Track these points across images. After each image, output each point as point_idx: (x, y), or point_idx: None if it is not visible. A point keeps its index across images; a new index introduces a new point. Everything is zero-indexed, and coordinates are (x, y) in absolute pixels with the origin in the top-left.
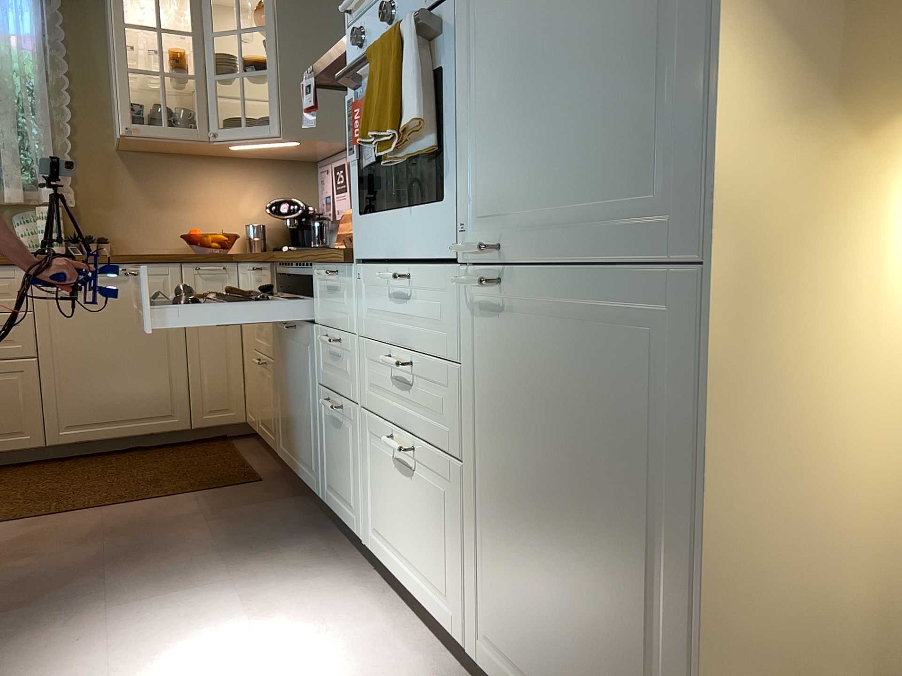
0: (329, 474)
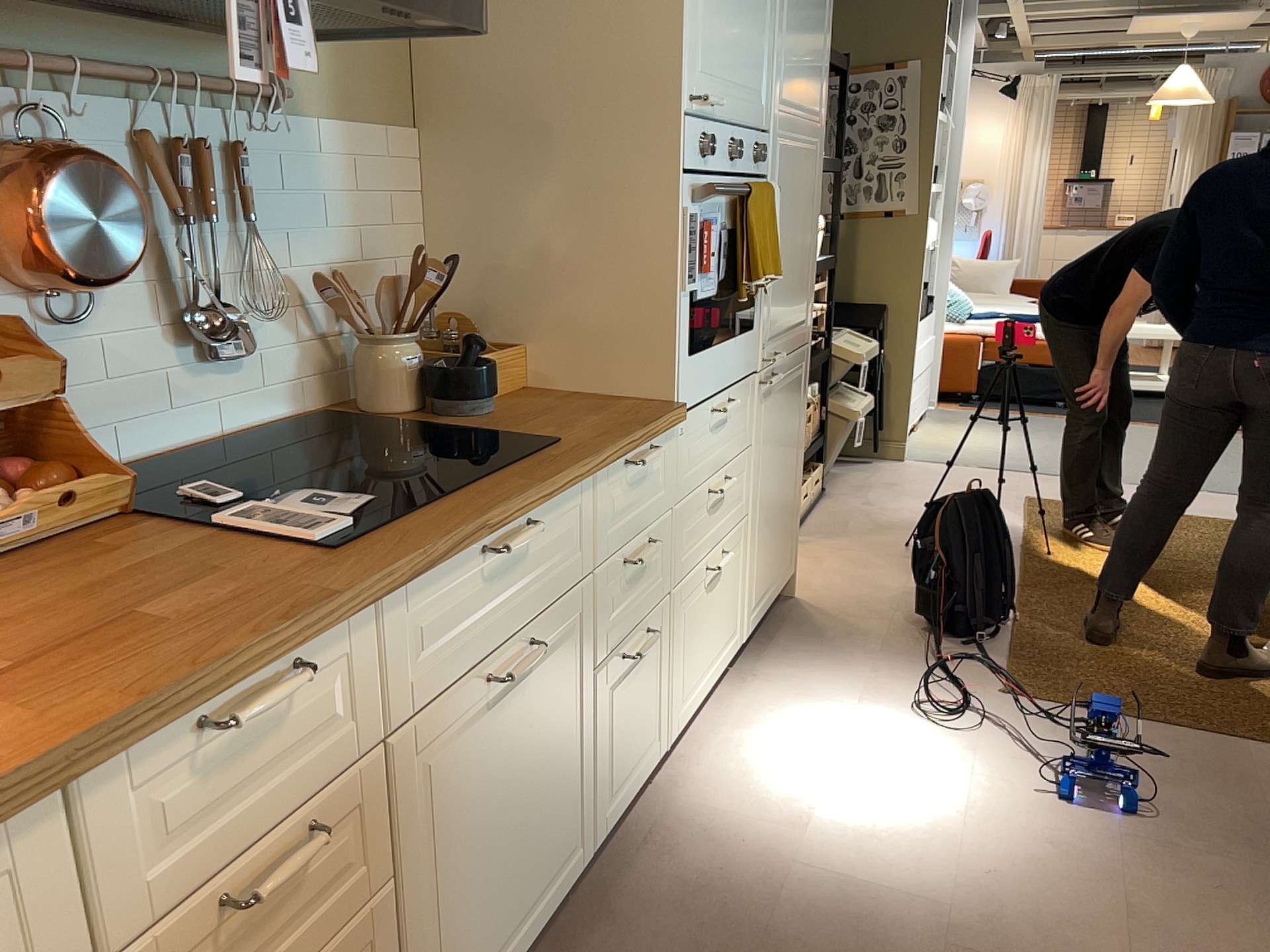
0: (615, 768)
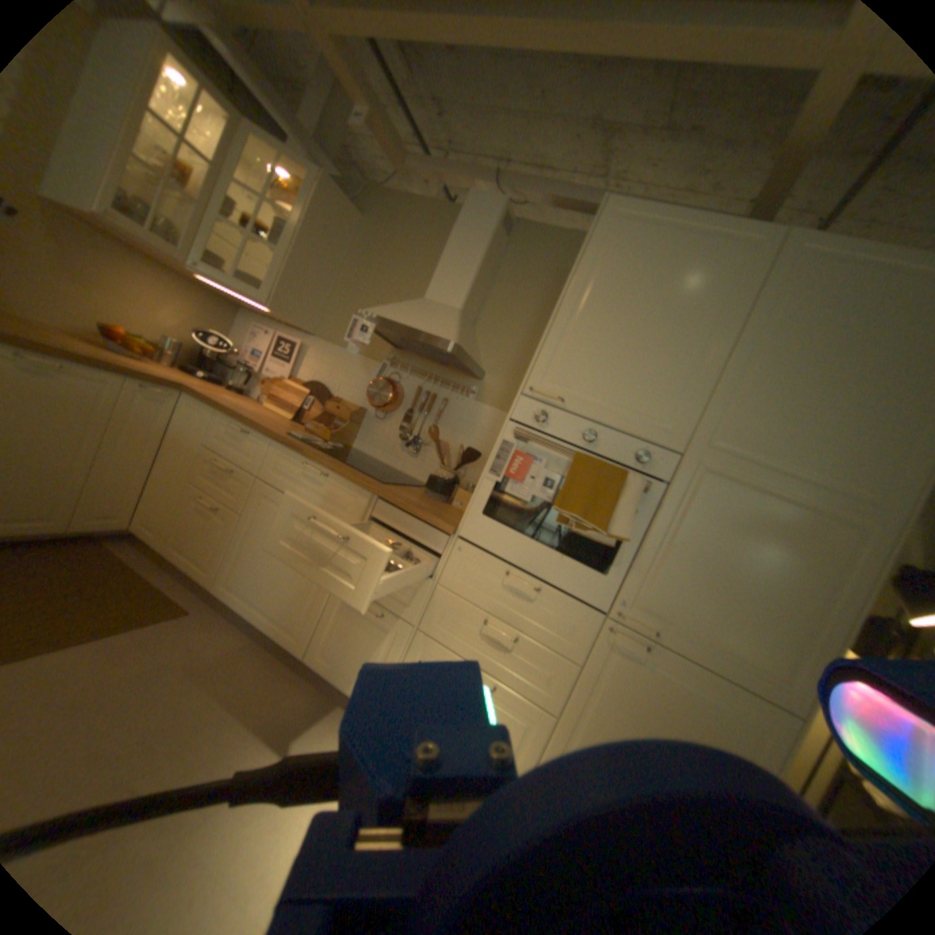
0: (329, 649)
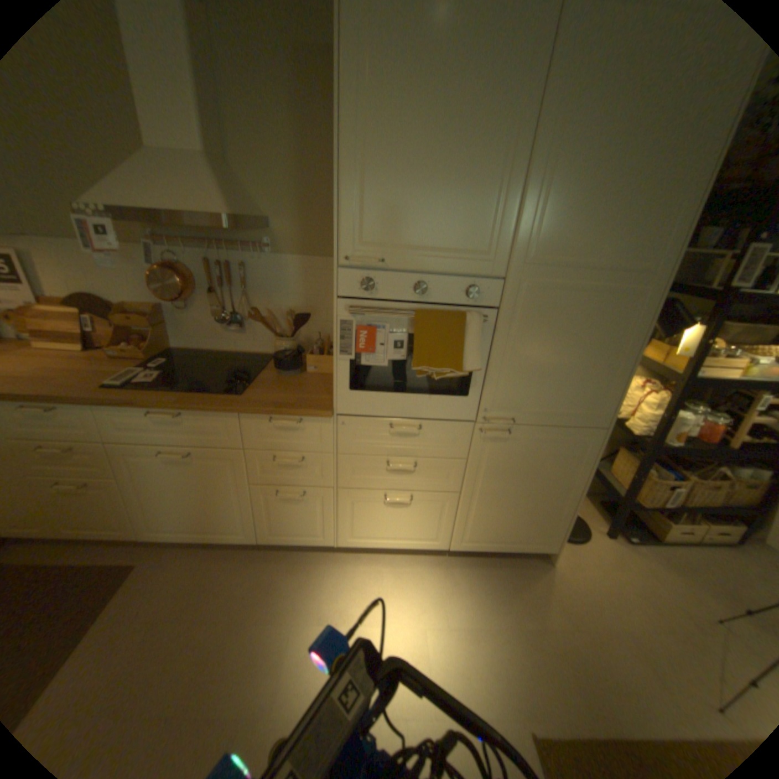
0: (274, 528)
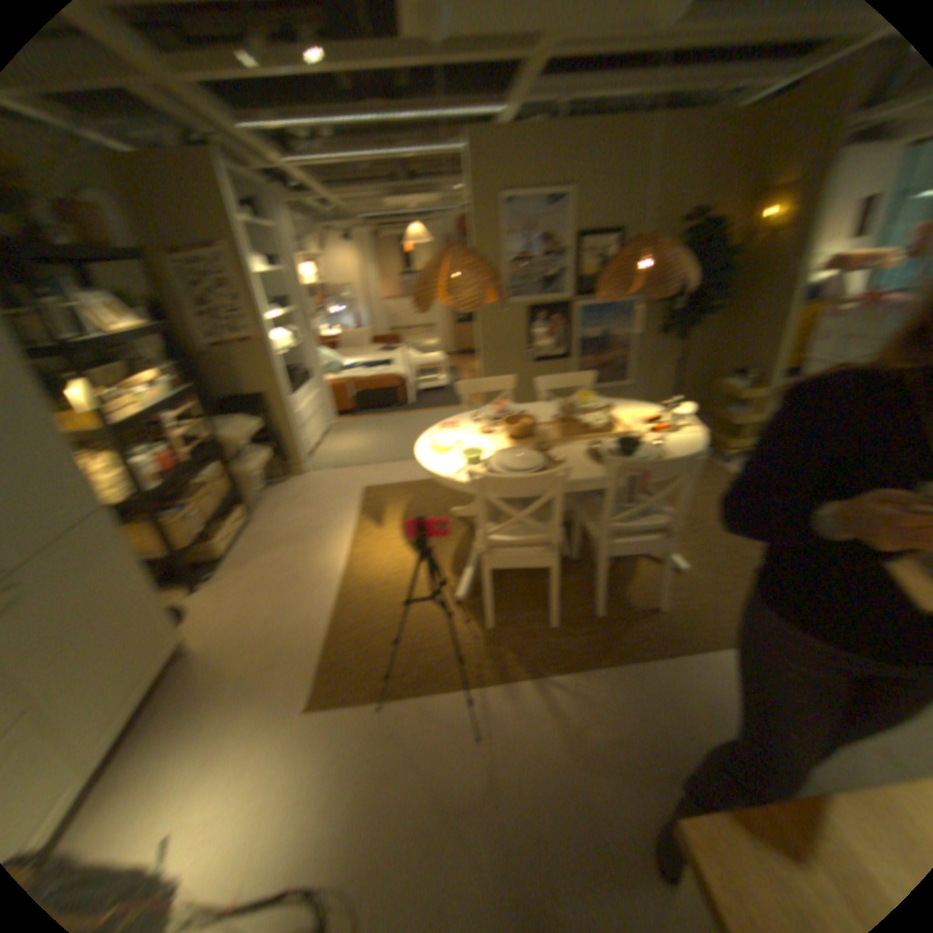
0: None
